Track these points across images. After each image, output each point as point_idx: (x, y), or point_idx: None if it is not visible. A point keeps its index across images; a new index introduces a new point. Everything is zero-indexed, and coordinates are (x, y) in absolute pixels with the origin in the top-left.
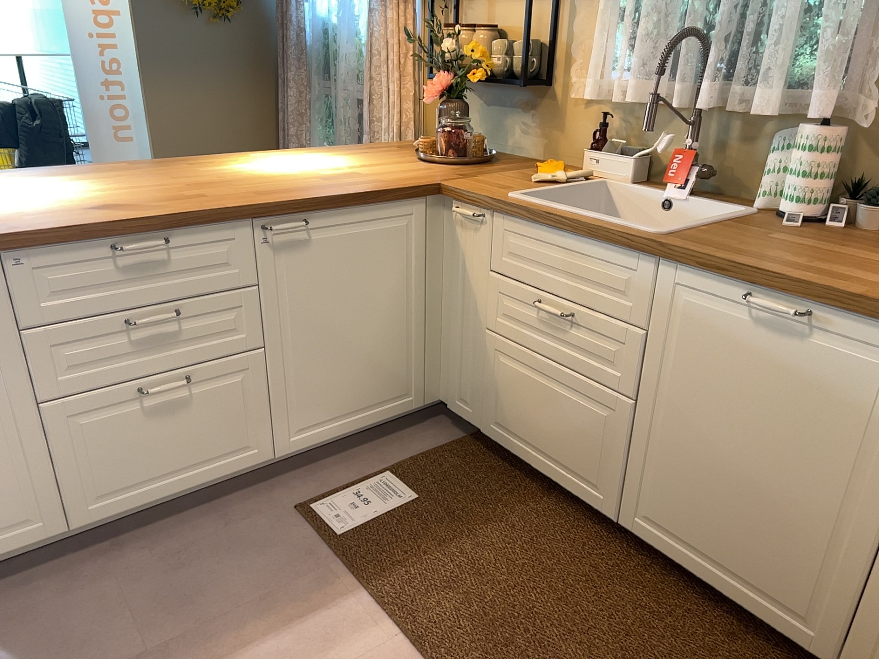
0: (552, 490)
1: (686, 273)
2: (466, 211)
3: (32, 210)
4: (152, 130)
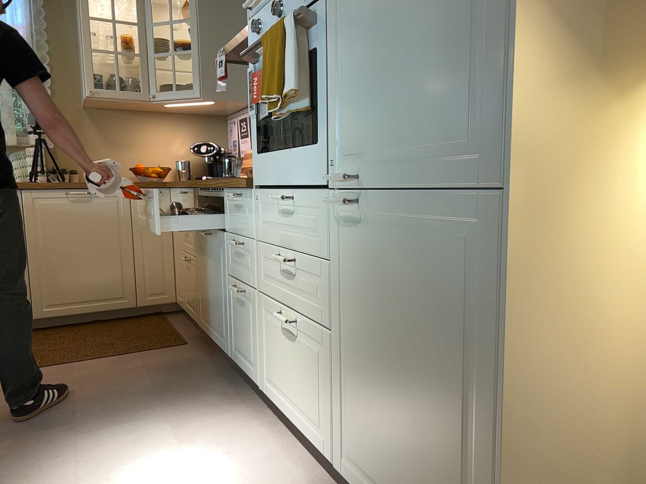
0: None
1: (36, 193)
2: None
3: None
4: None
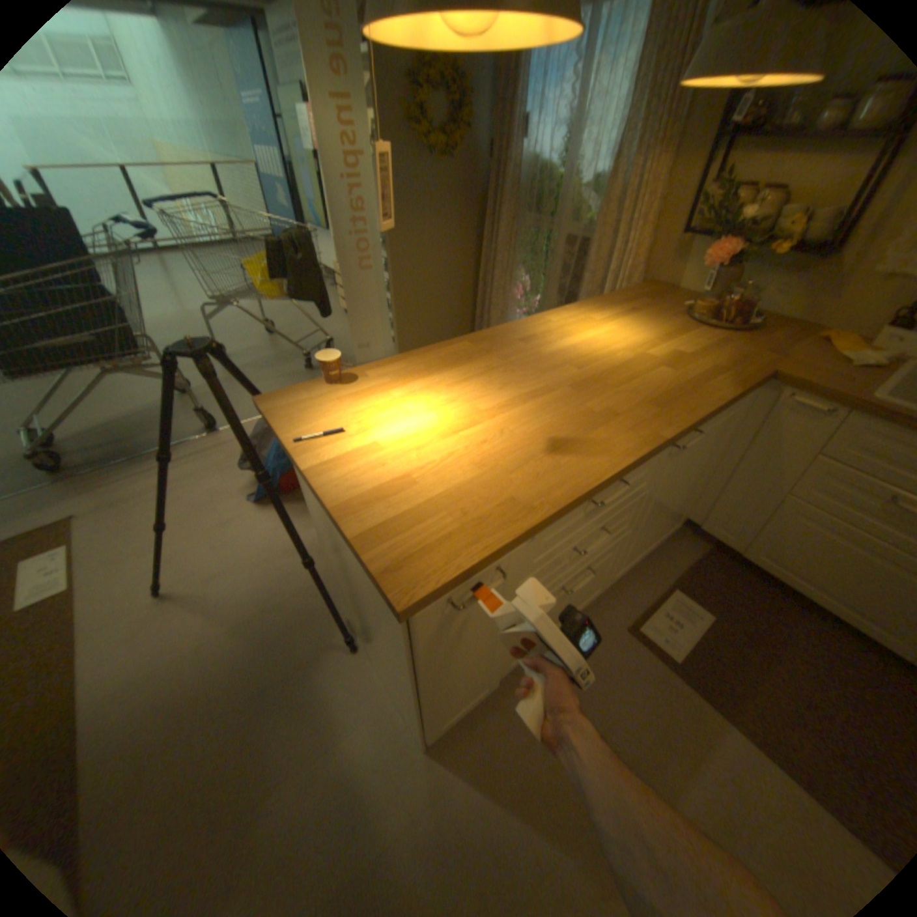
0: (813, 609)
1: None
2: (818, 405)
3: (494, 454)
4: (390, 261)
